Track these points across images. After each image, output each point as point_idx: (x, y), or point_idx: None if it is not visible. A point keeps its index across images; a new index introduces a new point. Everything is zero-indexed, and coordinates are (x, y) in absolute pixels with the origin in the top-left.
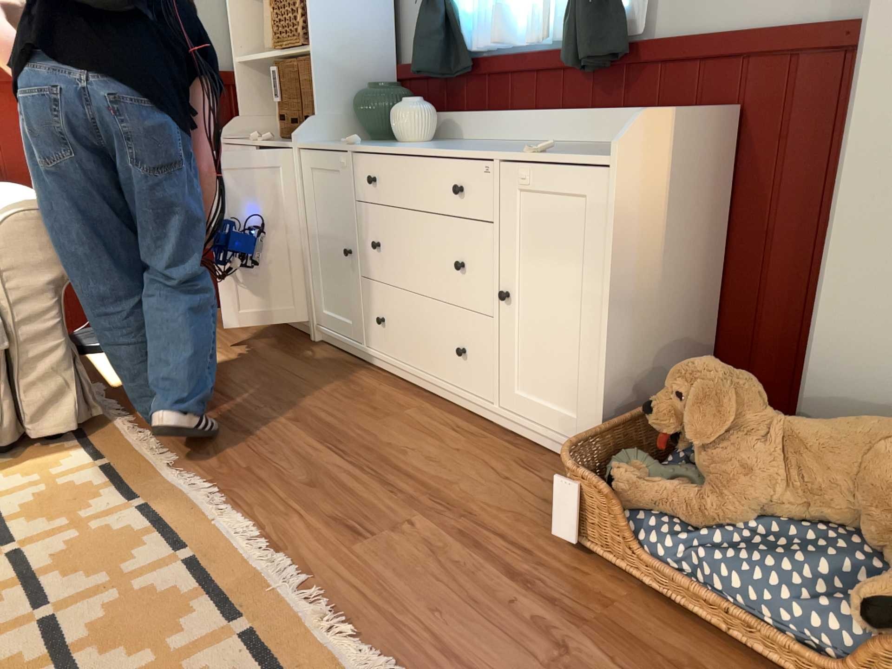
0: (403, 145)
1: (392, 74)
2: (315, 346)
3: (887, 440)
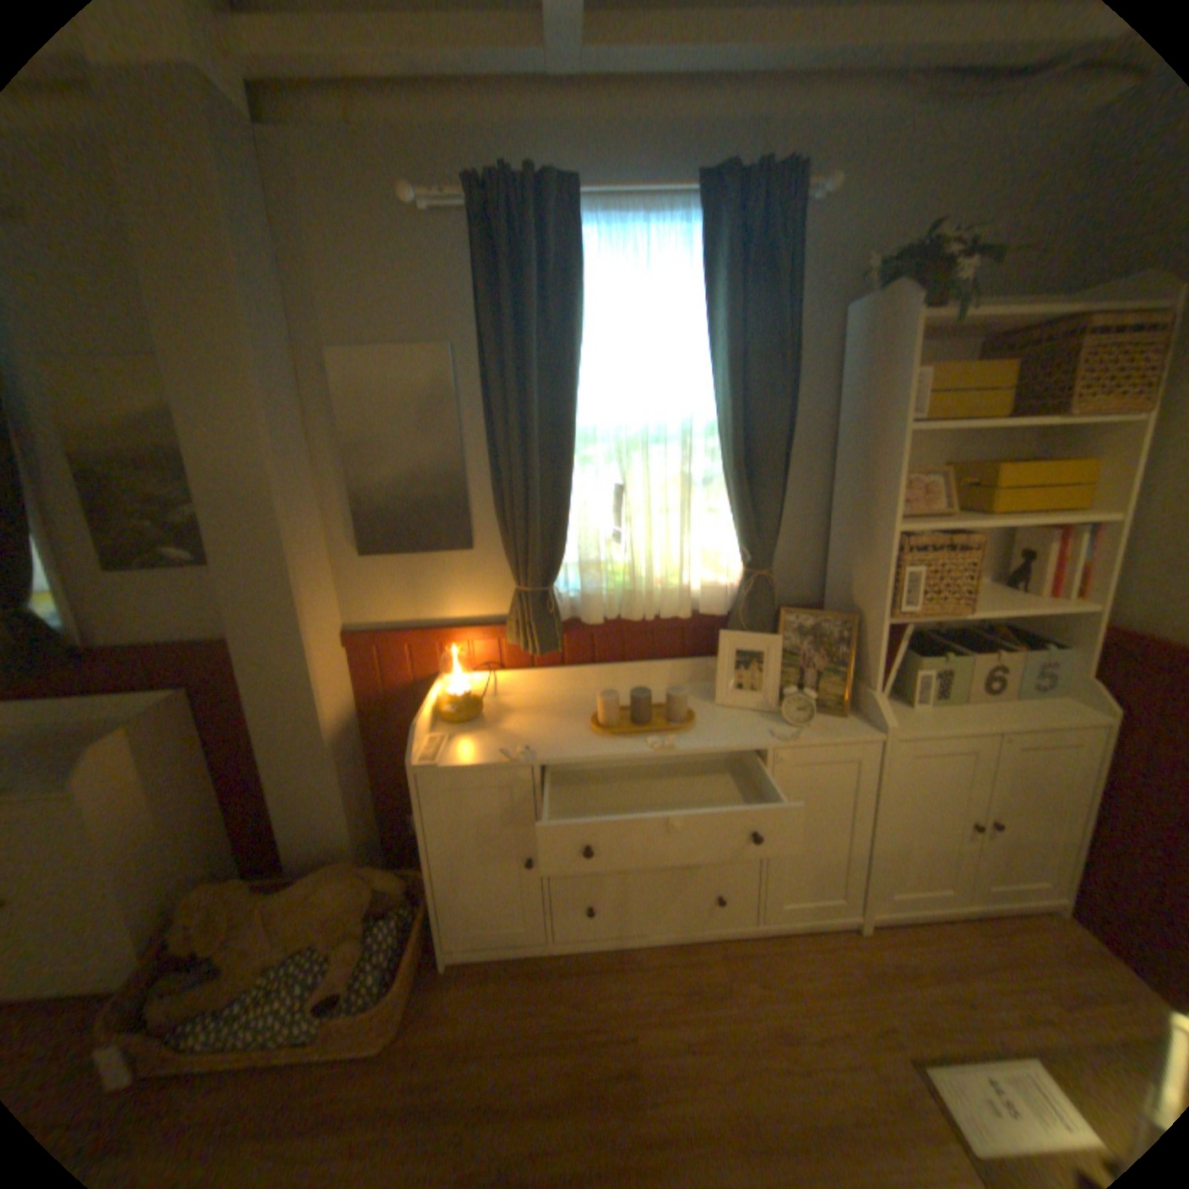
0: None
1: None
2: None
3: (316, 894)
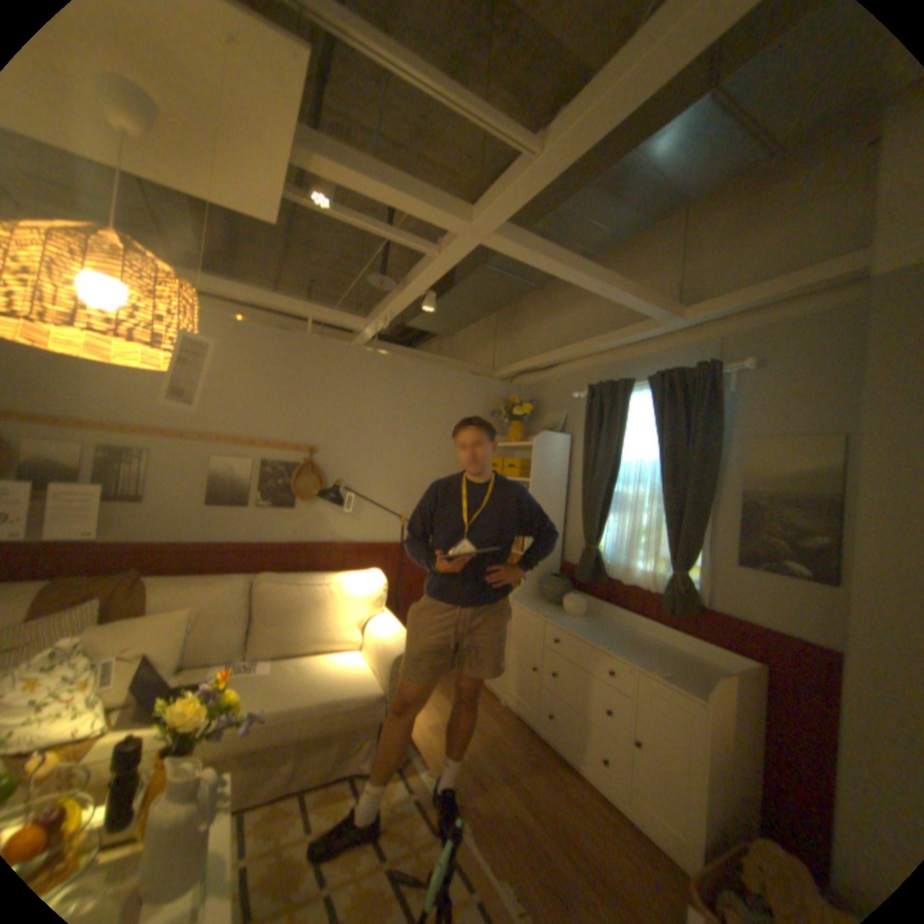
0: (571, 620)
1: (558, 564)
2: (503, 711)
3: None
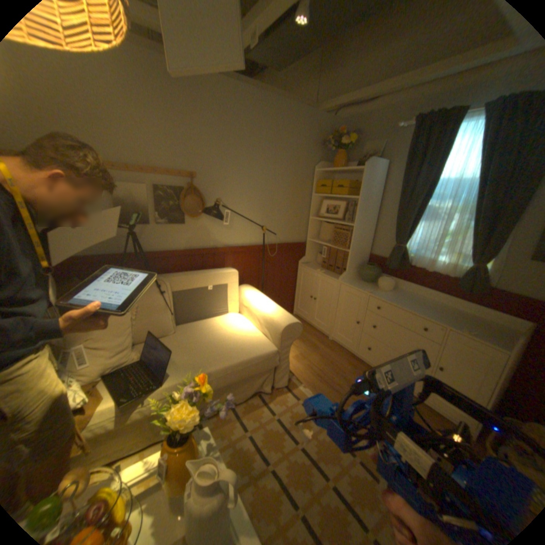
0: (386, 294)
1: (369, 256)
2: (332, 342)
3: None
